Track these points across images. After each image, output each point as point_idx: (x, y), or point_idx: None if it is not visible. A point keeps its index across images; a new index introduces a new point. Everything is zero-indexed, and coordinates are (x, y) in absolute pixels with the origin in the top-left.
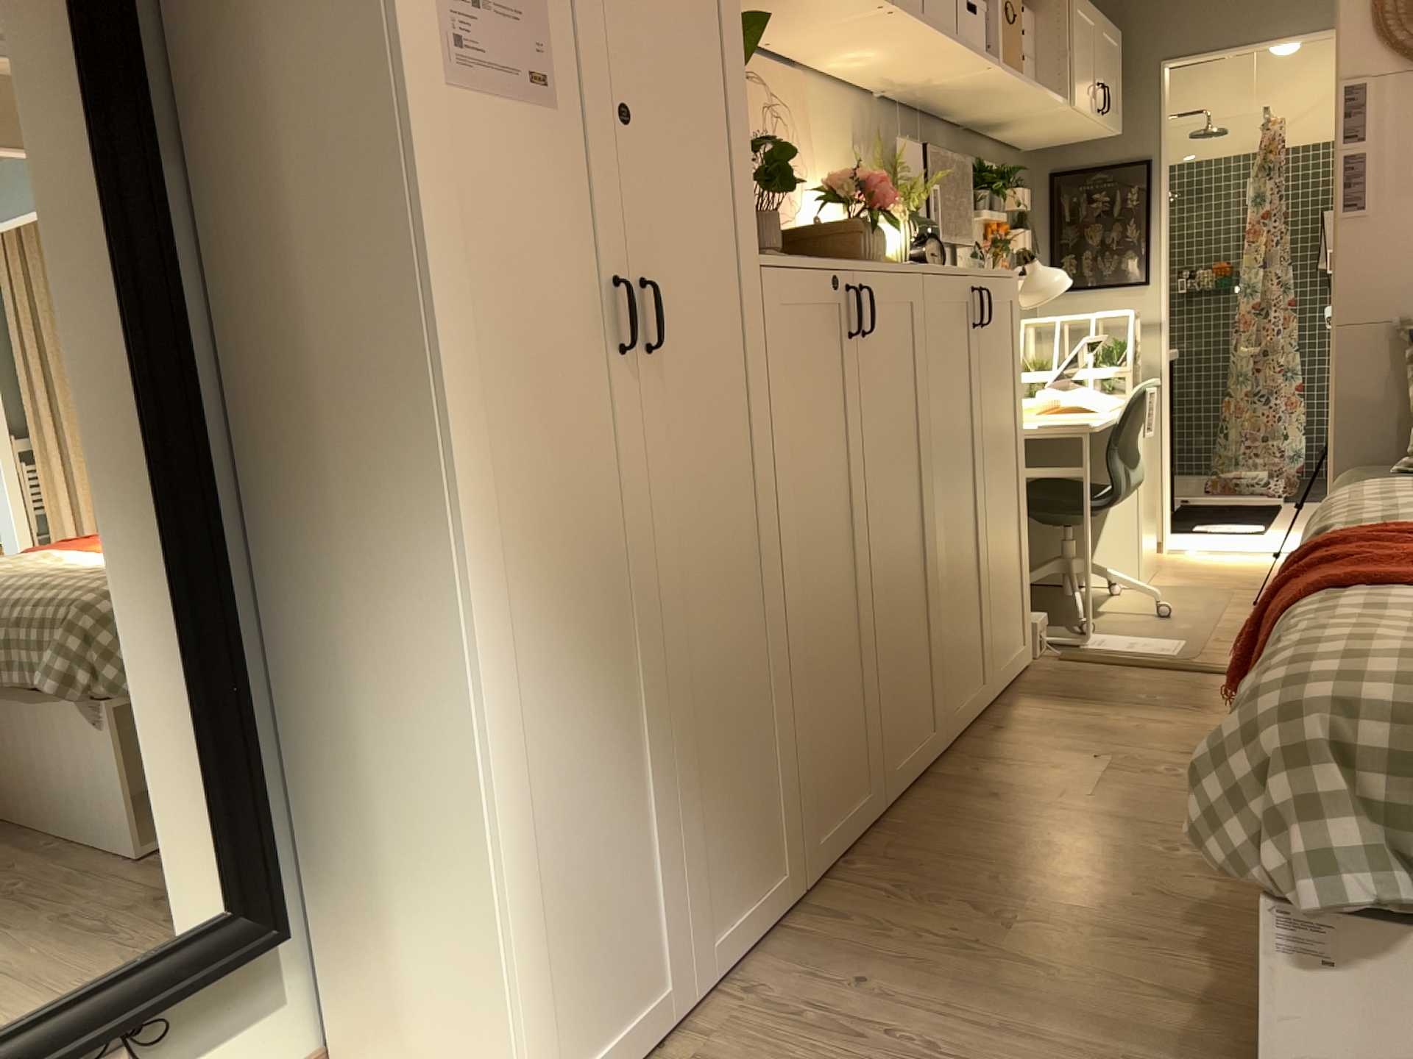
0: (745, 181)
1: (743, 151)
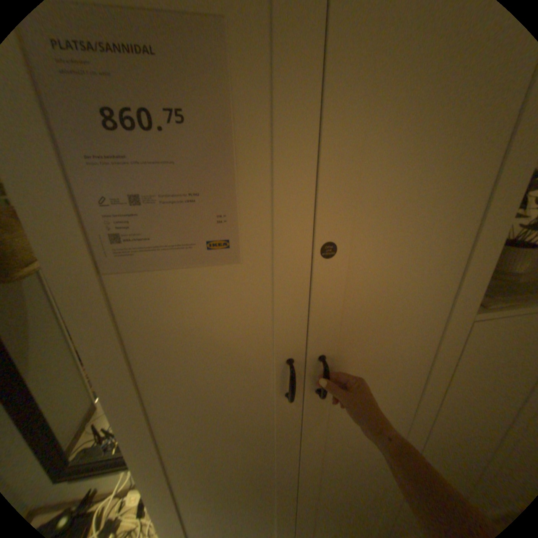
0: (490, 263)
1: (499, 240)
